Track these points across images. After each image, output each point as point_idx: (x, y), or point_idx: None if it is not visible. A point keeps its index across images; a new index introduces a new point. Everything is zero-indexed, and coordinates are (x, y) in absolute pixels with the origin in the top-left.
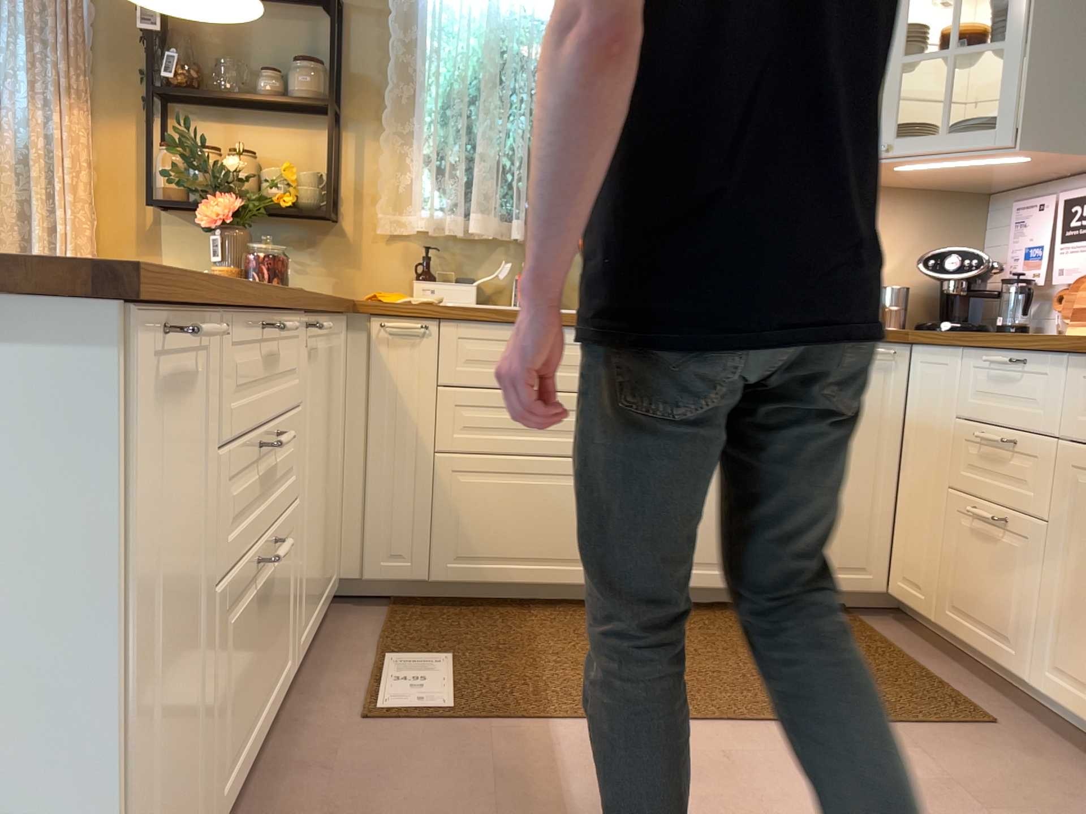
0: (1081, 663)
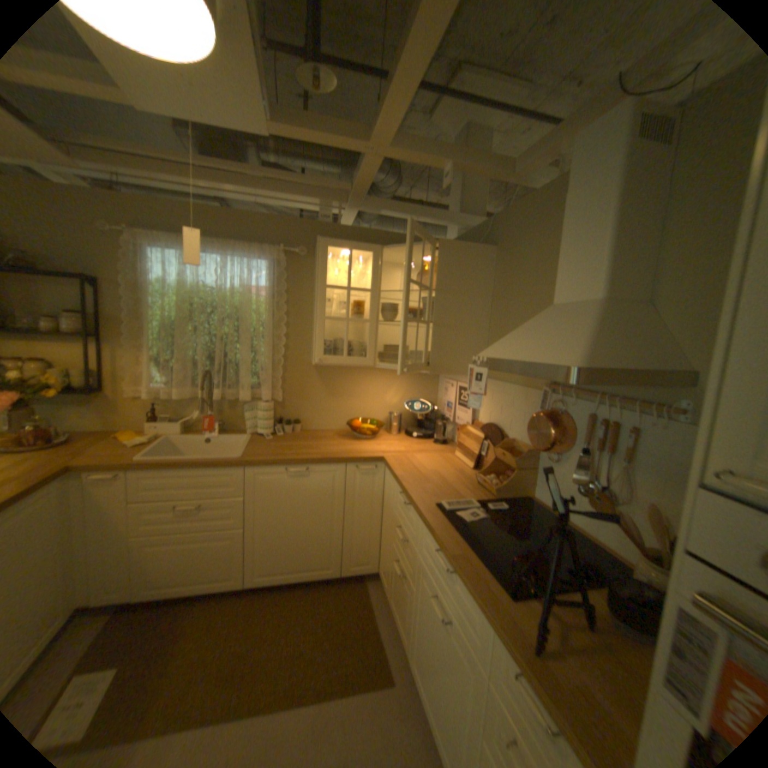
0: (421, 671)
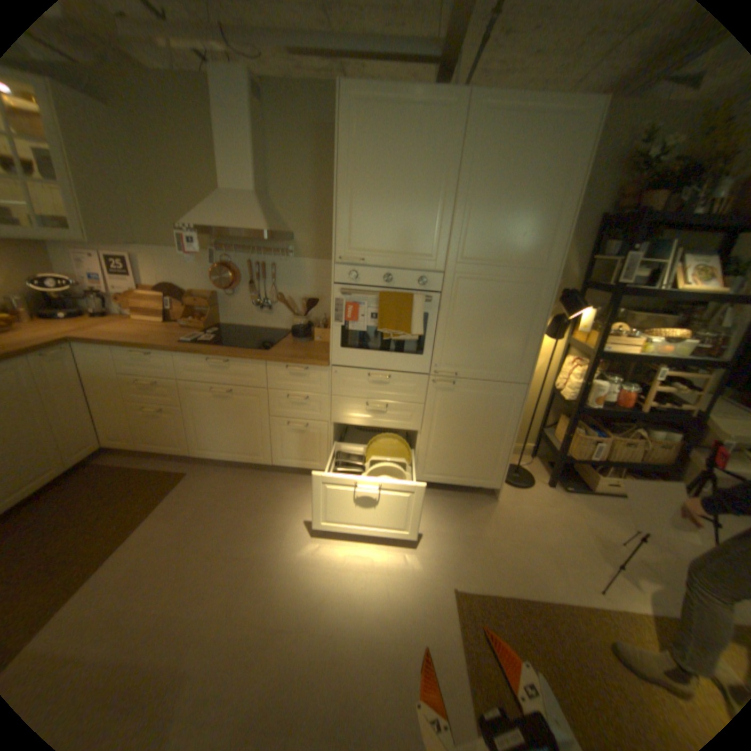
0: (207, 445)
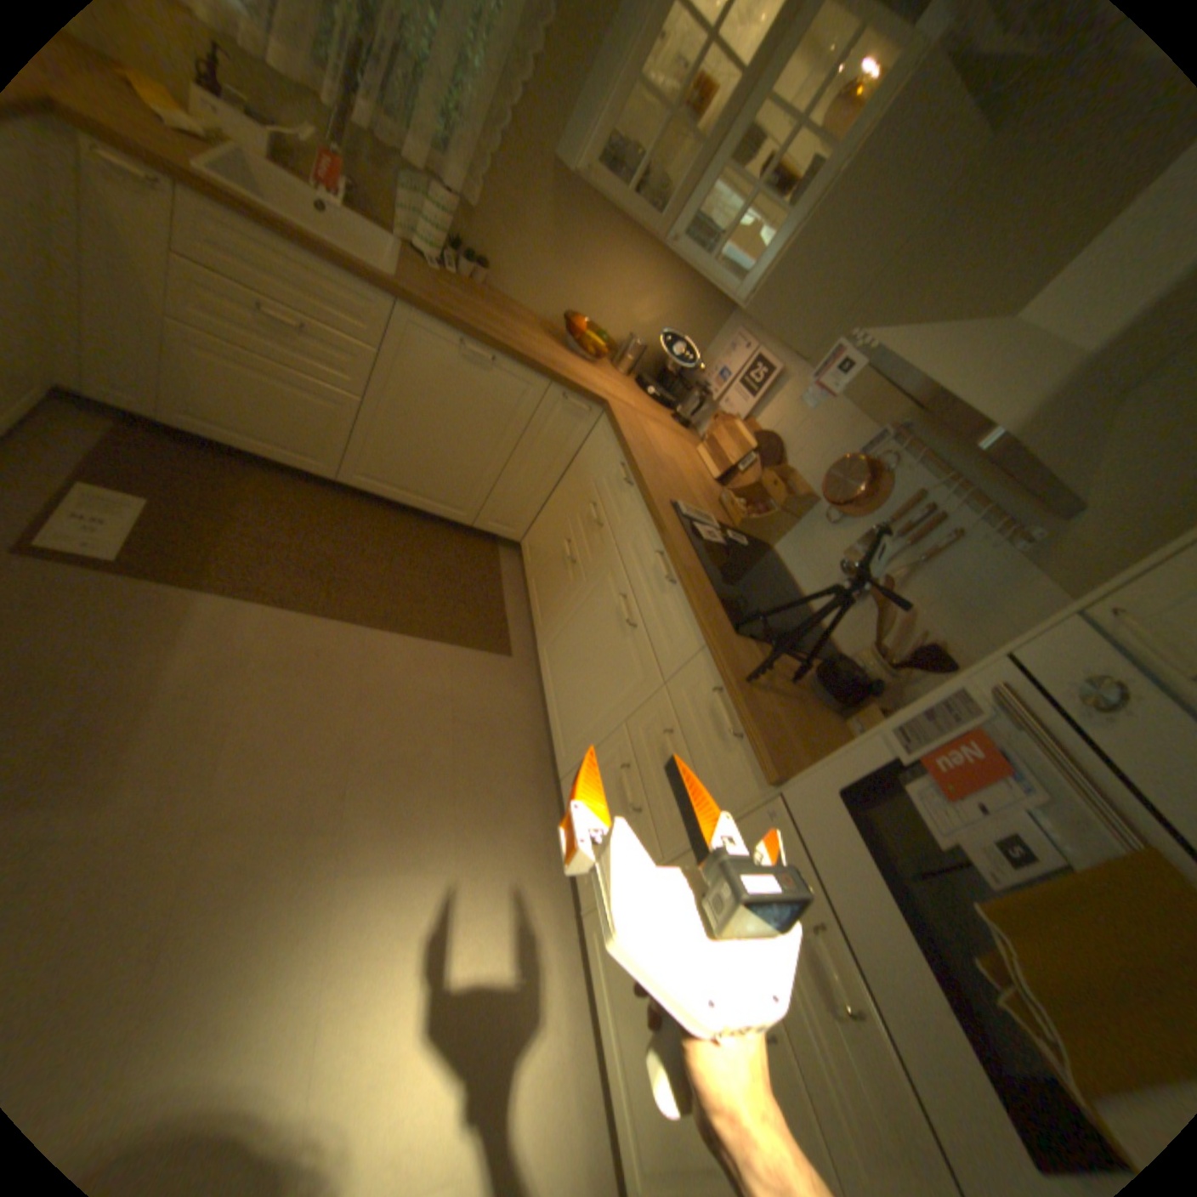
0: (556, 656)
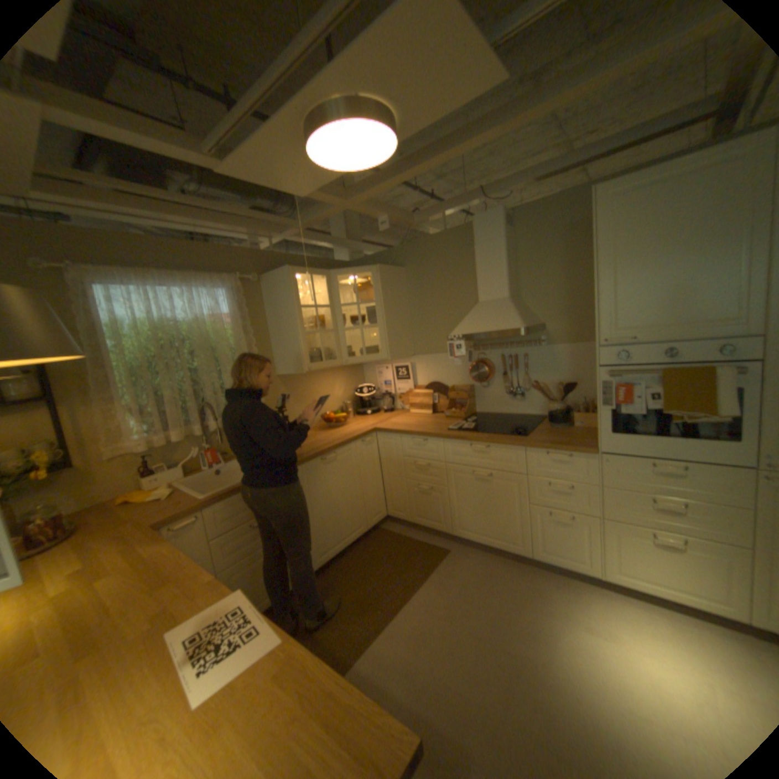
0: (468, 525)
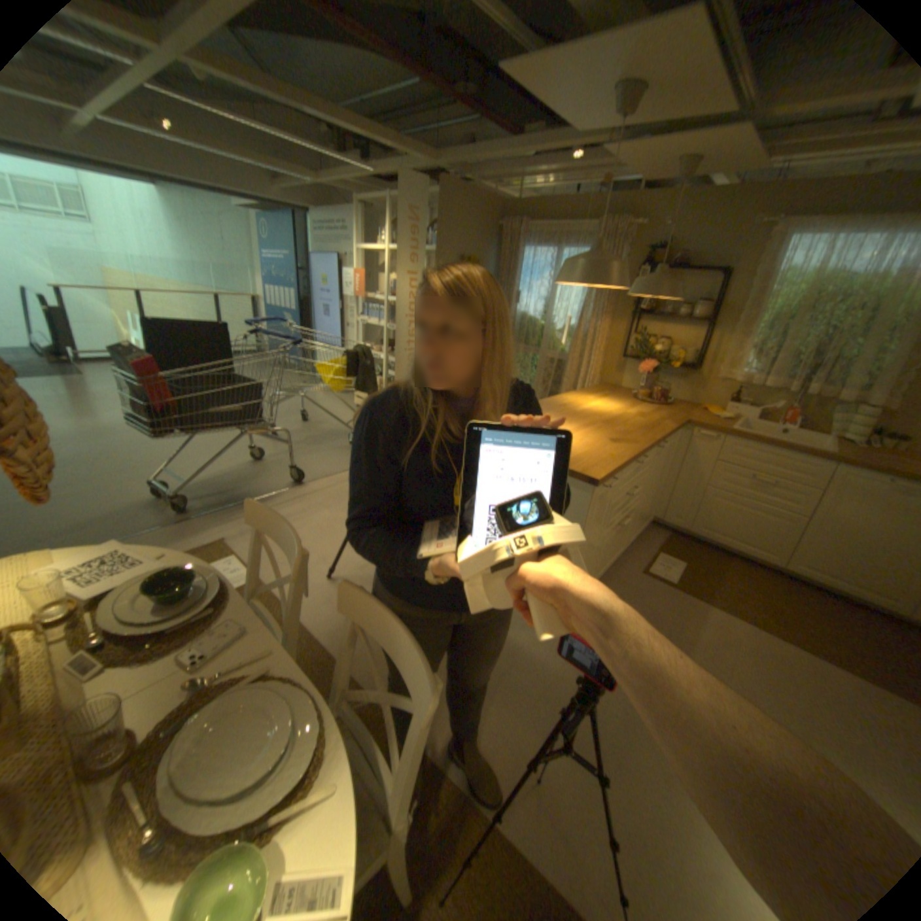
0: None
